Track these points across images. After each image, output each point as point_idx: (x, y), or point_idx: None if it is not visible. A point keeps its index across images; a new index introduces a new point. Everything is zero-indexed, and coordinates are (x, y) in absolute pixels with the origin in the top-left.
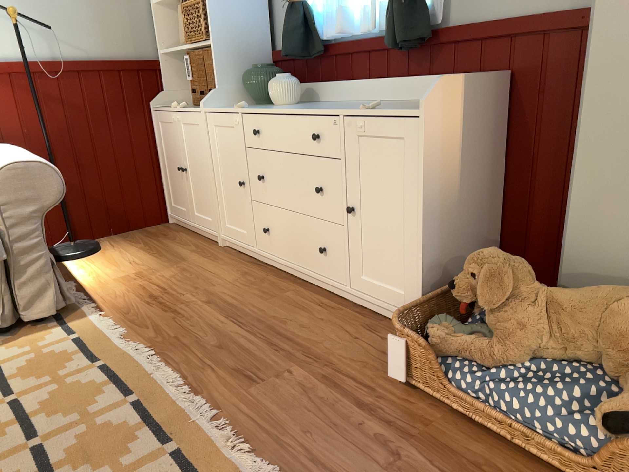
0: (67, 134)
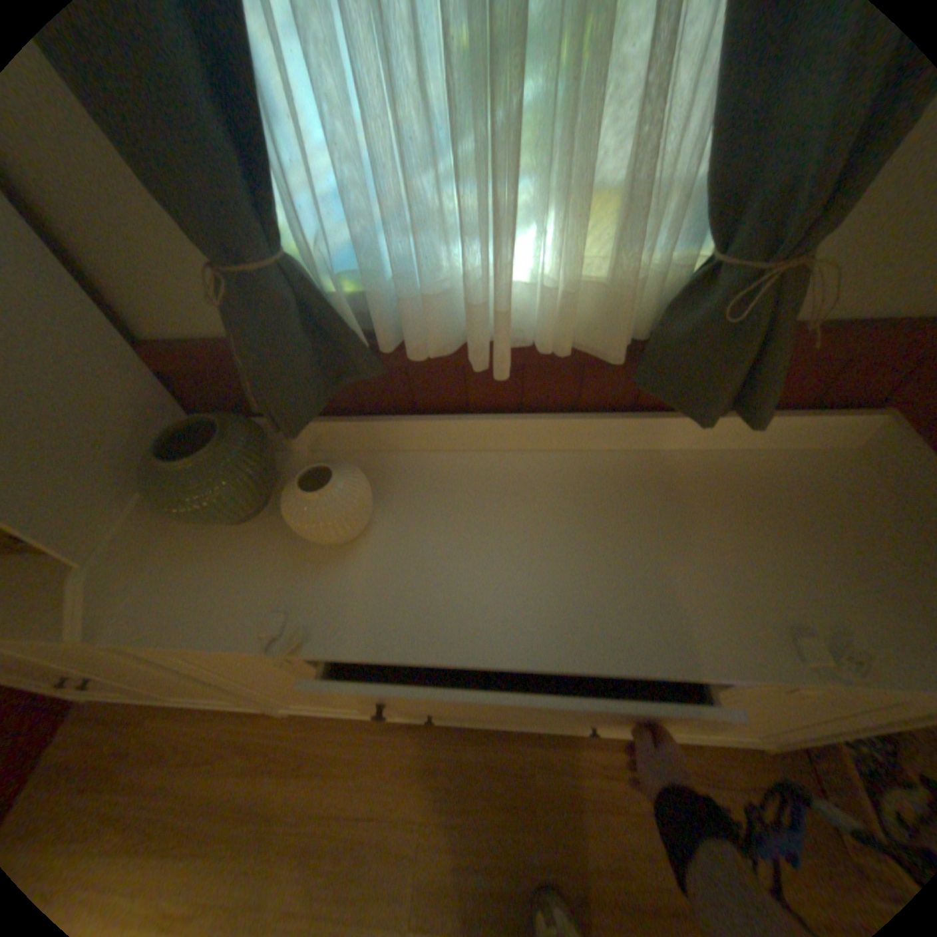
0: None
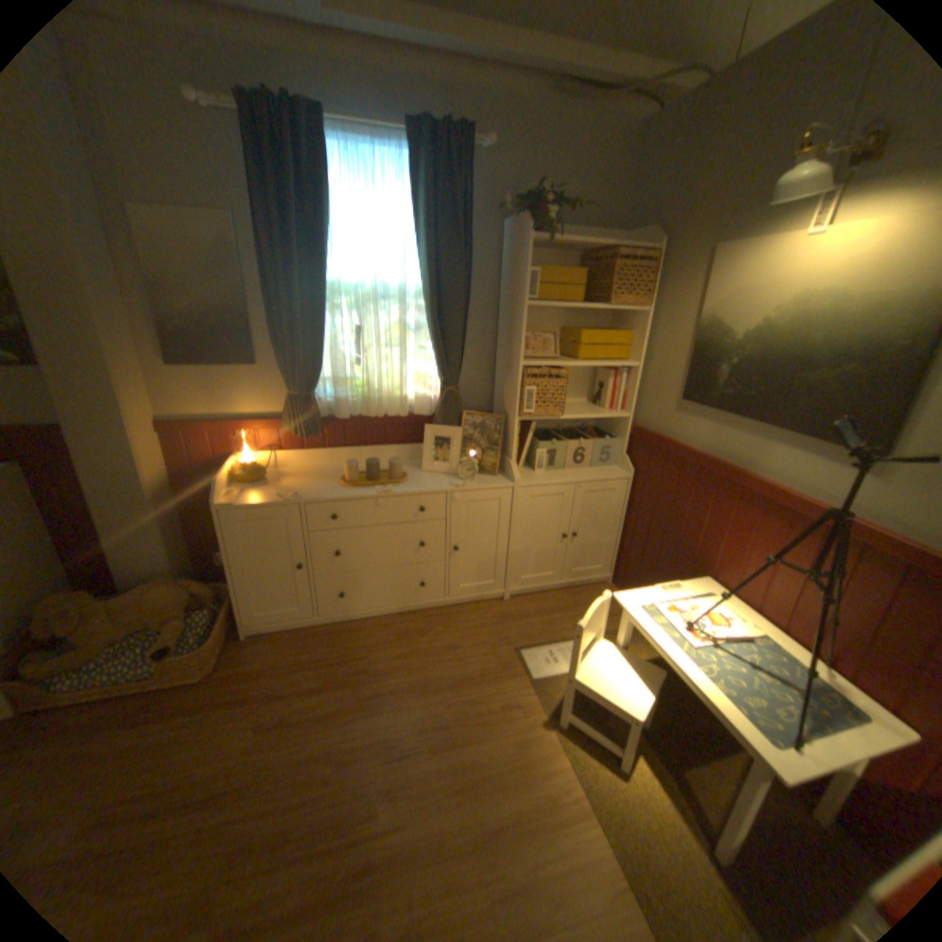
0: None
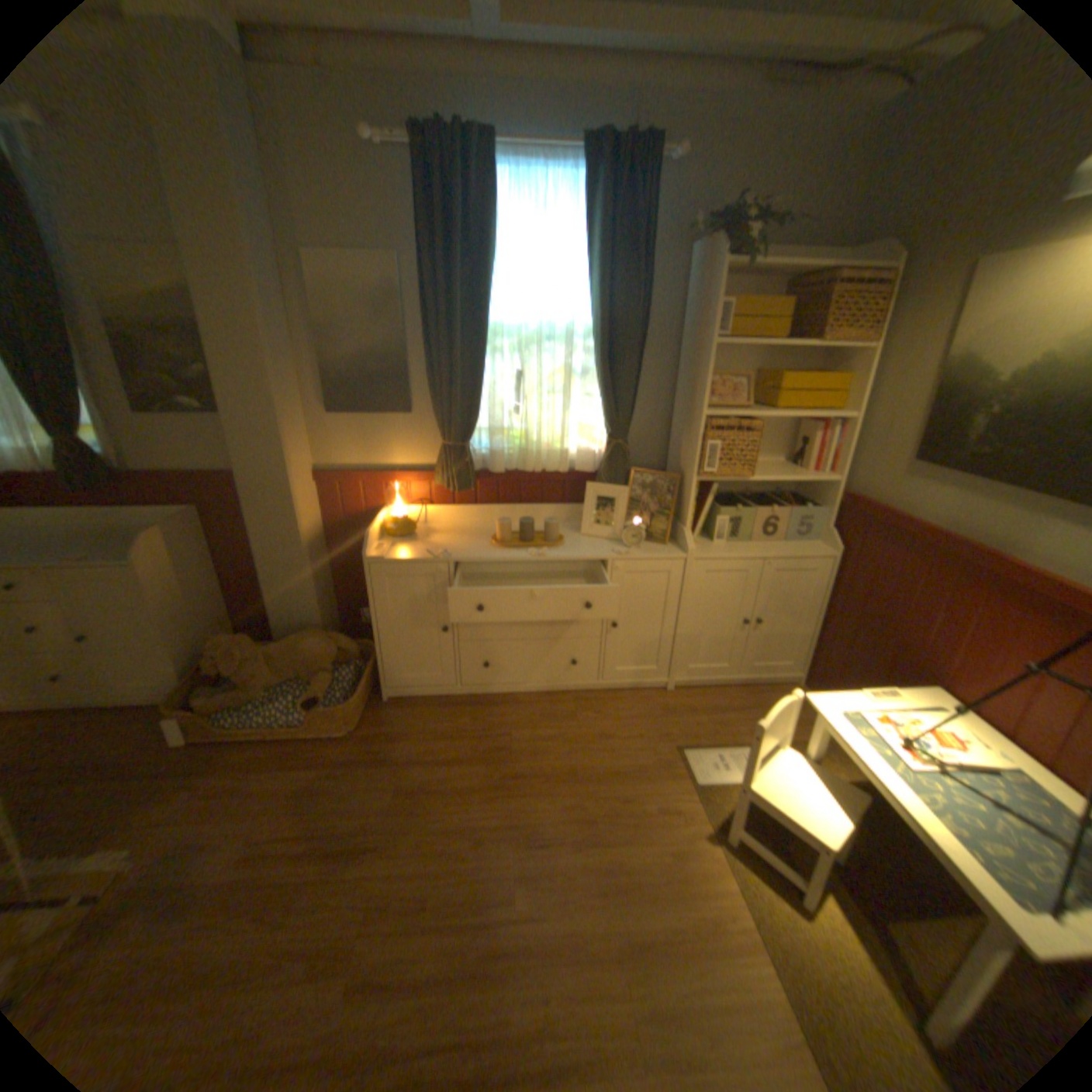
0: None
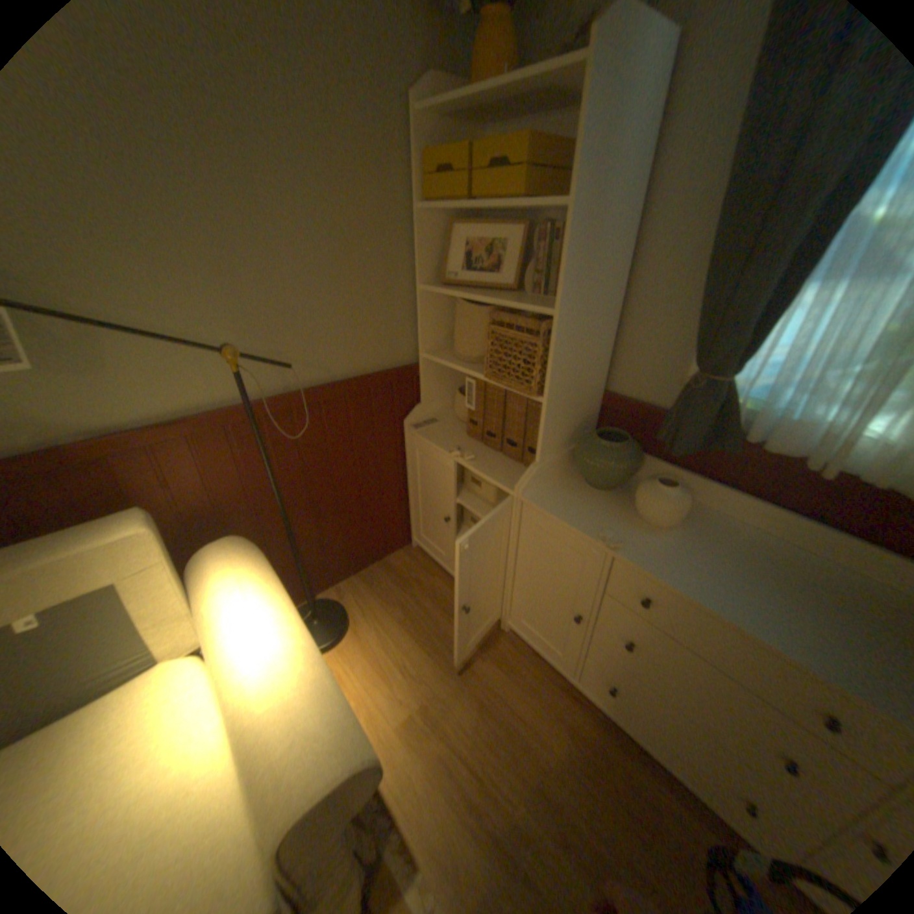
0: (302, 481)
